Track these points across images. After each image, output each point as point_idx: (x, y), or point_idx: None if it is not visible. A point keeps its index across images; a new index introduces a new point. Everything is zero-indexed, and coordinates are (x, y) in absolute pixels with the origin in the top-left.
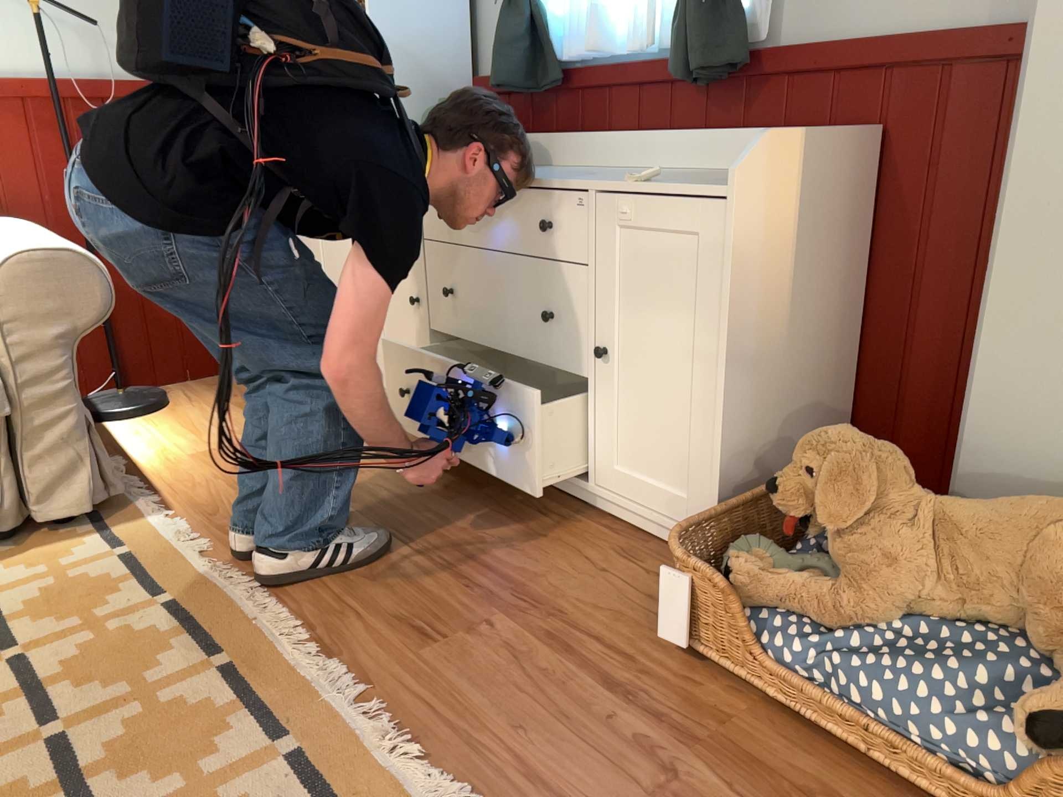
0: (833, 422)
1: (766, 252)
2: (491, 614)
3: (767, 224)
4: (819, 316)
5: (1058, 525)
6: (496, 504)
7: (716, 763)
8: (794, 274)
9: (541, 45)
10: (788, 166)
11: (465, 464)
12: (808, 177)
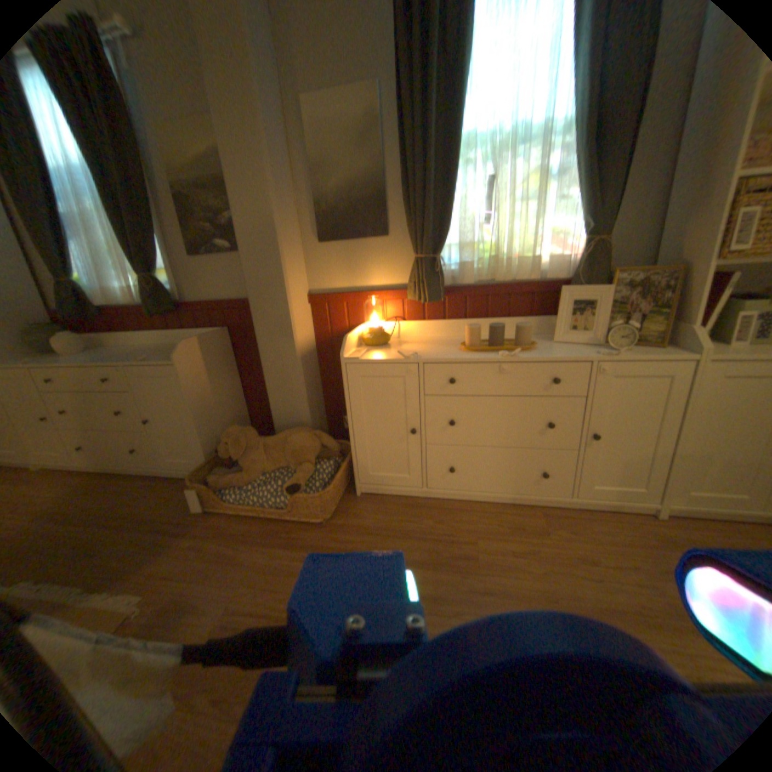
0: (244, 419)
1: (196, 377)
2: (123, 534)
3: (194, 368)
4: (226, 390)
5: (291, 437)
6: (117, 492)
7: (215, 541)
8: (211, 380)
9: (81, 298)
10: (195, 348)
11: (98, 481)
12: (208, 346)
